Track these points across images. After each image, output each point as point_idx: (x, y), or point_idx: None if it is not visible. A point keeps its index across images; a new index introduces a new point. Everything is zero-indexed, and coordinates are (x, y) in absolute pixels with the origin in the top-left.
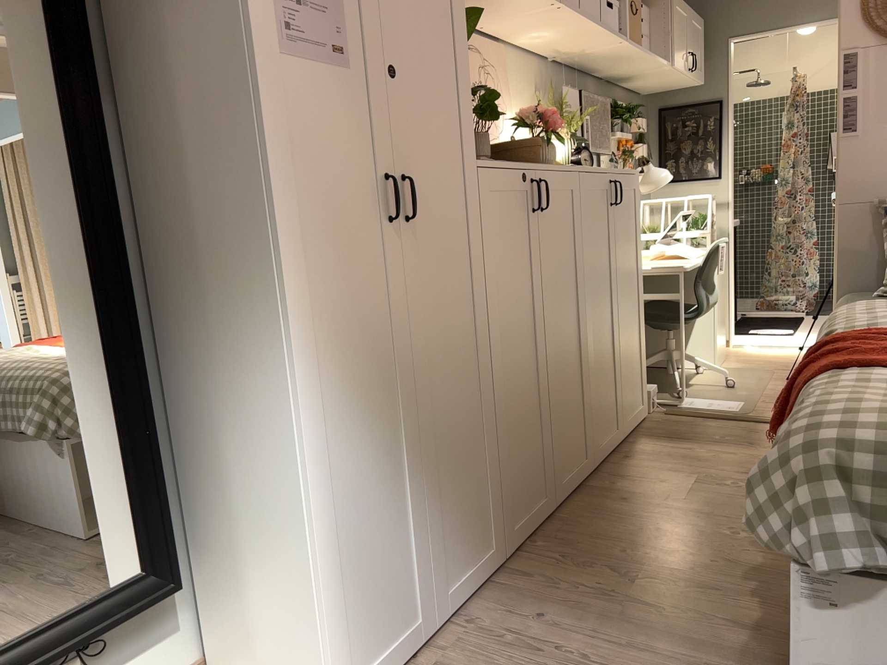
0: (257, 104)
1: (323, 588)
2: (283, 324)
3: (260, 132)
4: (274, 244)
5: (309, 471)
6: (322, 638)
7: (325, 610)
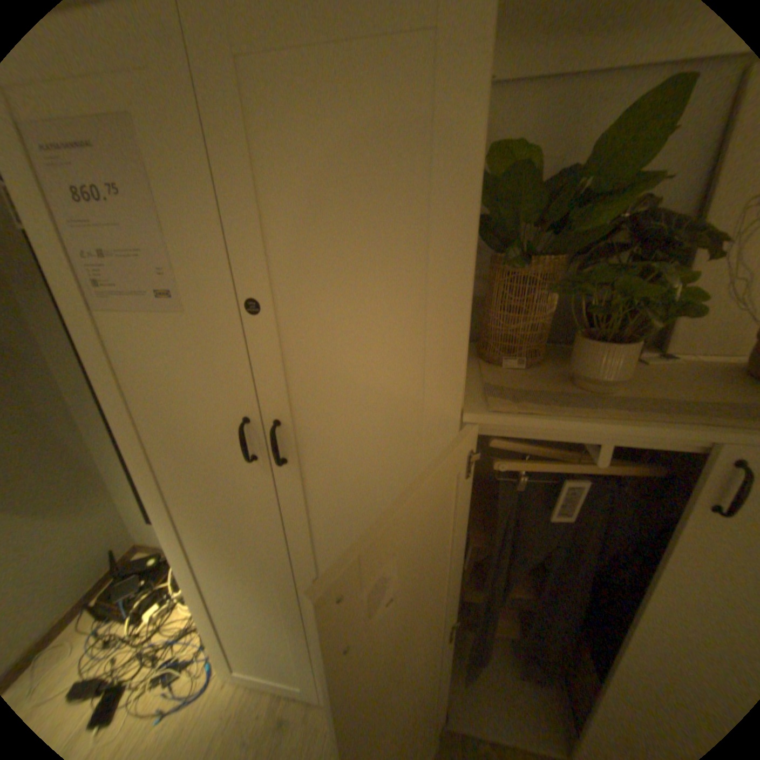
0: (82, 358)
1: (203, 627)
2: (143, 500)
3: (91, 379)
4: (123, 453)
5: (182, 577)
6: (205, 644)
7: (207, 636)
